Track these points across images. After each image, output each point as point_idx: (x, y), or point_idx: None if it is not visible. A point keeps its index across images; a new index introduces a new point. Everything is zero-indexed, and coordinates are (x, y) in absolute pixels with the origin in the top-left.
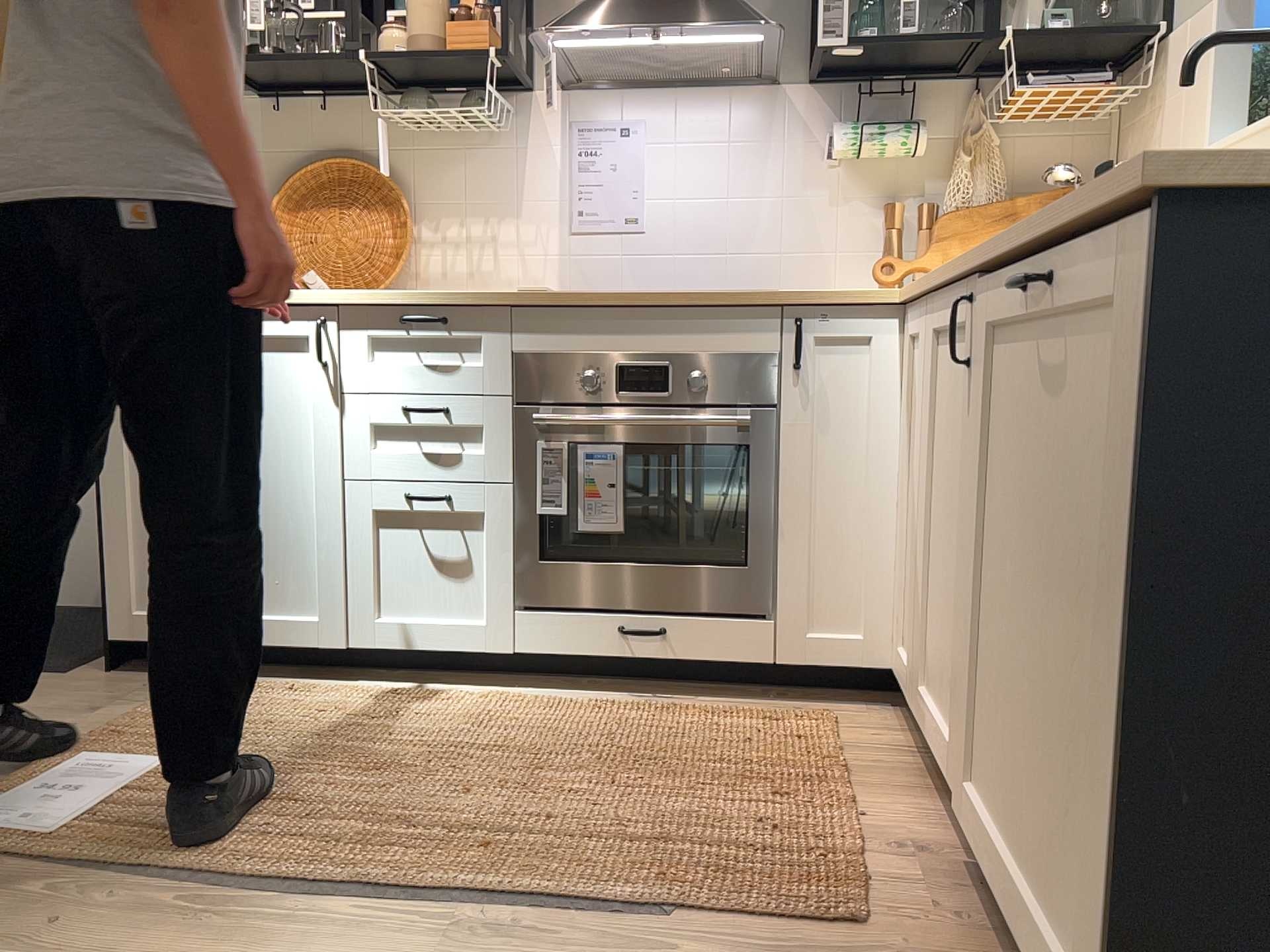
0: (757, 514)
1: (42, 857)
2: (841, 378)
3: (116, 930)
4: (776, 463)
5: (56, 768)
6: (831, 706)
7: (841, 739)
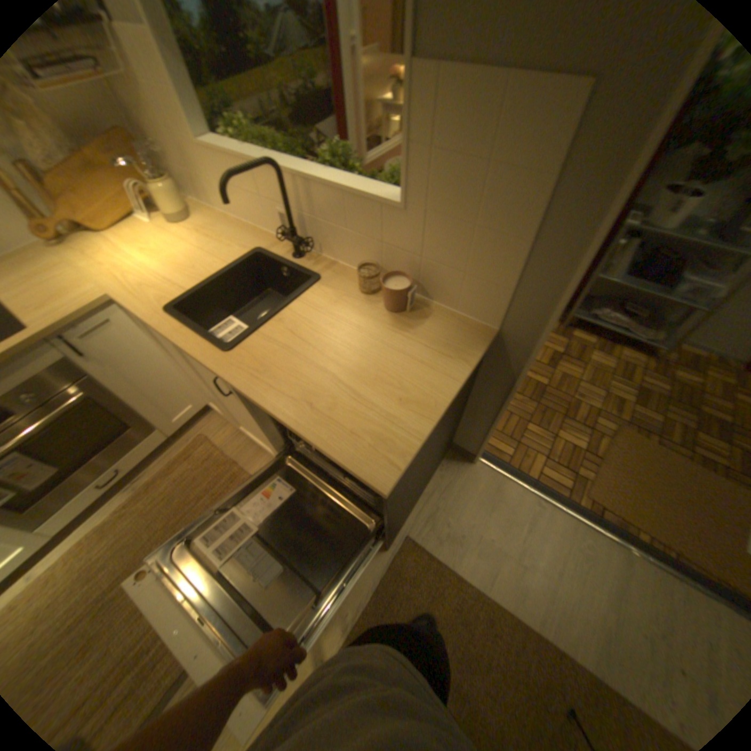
0: (112, 413)
1: None
2: (103, 344)
3: None
4: (98, 388)
5: None
6: (191, 429)
7: (214, 449)
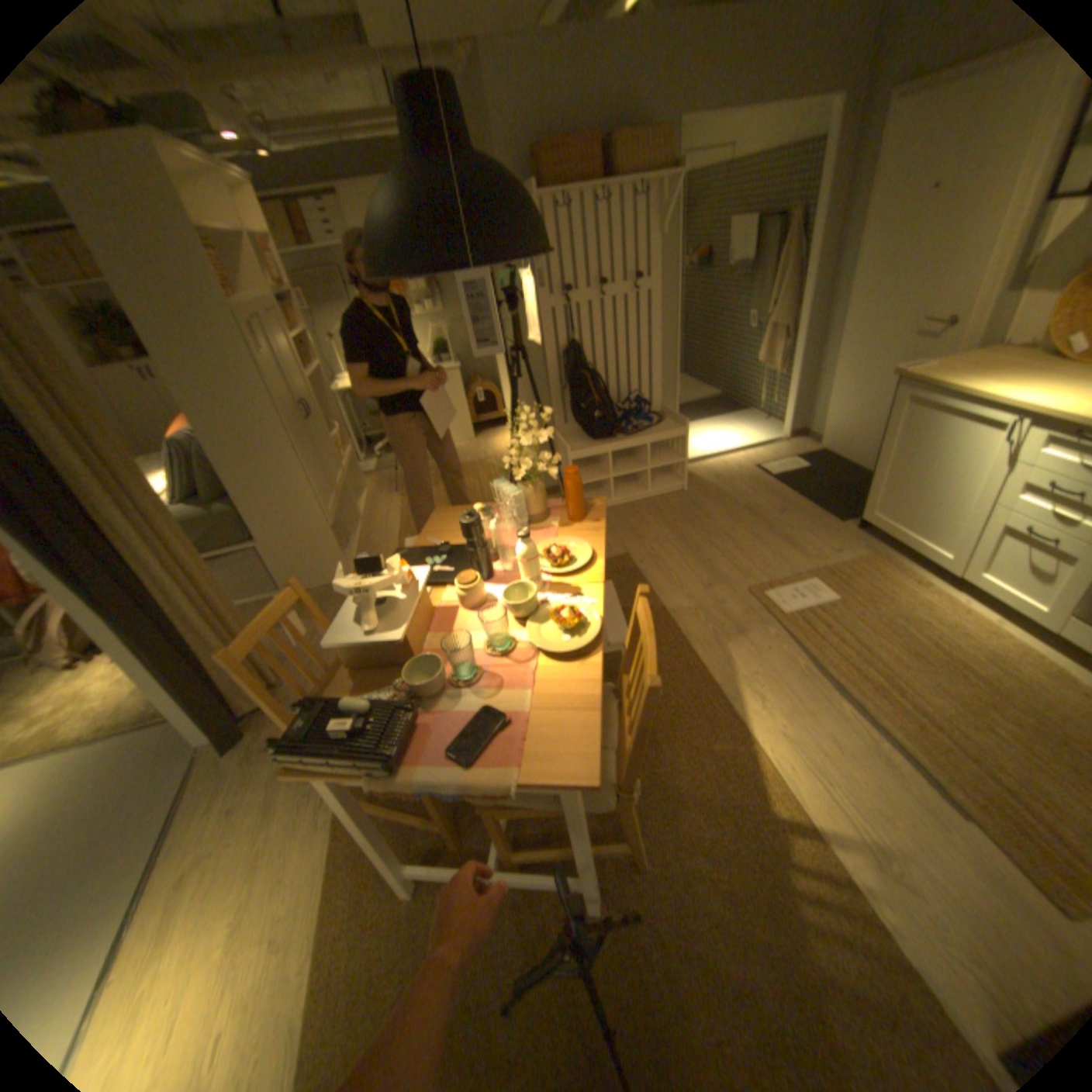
0: None
1: (782, 617)
2: None
3: (784, 659)
4: None
5: (808, 578)
6: None
7: None
